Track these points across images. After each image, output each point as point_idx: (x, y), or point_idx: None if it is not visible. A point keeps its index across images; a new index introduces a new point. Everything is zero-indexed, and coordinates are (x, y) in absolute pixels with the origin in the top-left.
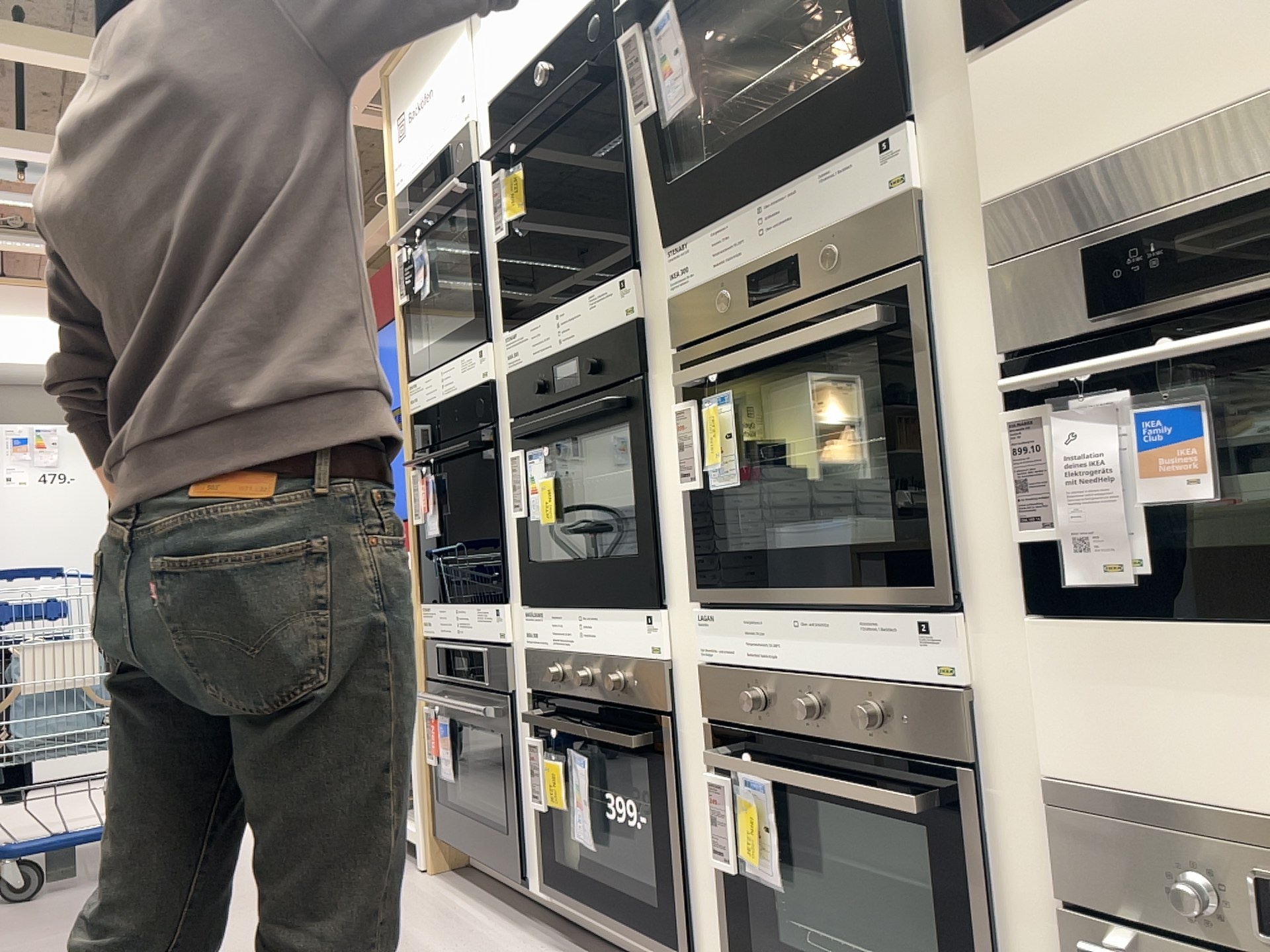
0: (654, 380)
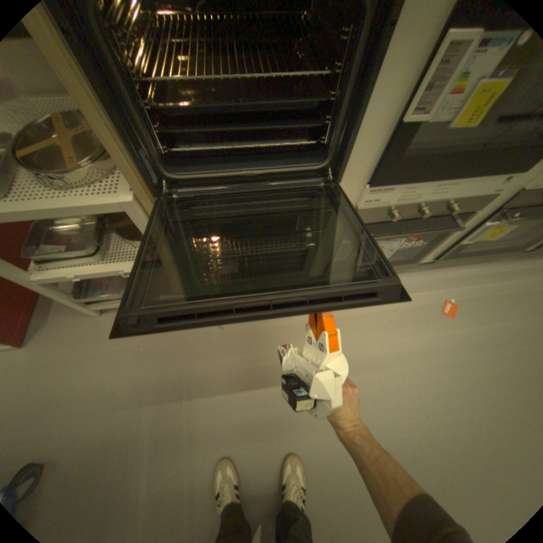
0: None
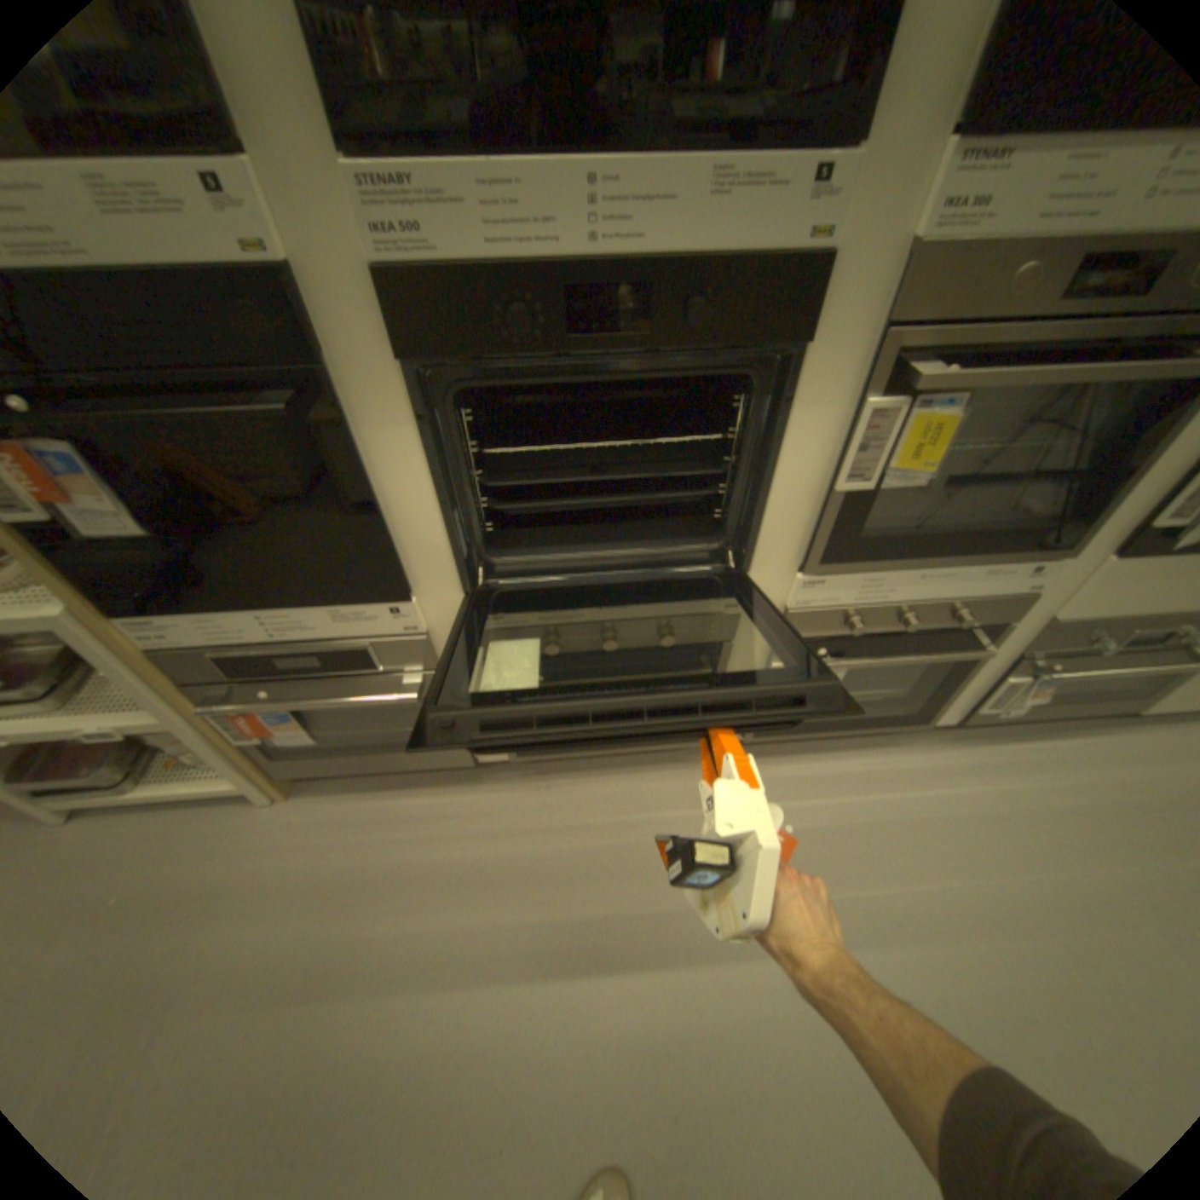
0: (815, 351)
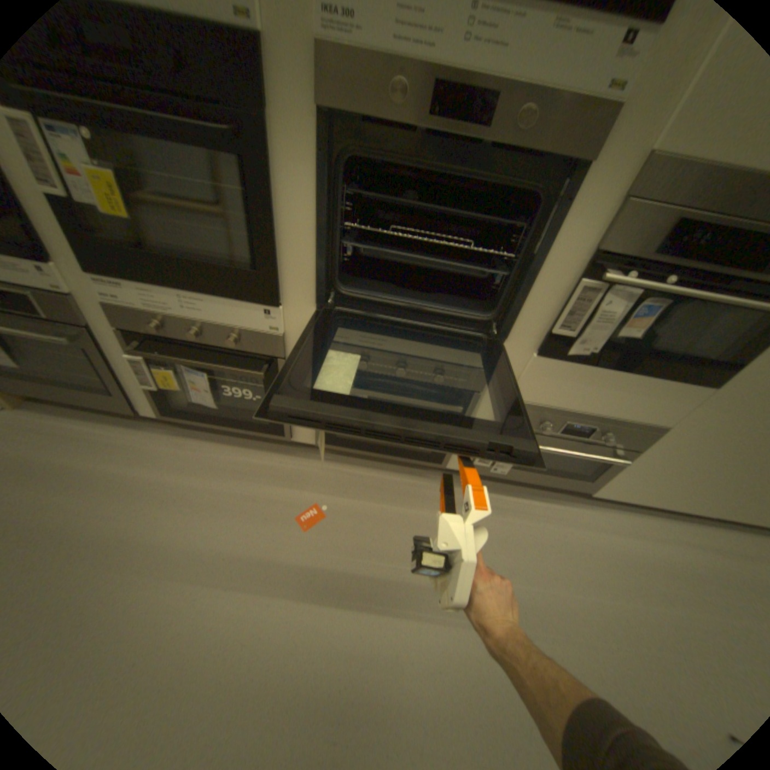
0: (275, 123)
